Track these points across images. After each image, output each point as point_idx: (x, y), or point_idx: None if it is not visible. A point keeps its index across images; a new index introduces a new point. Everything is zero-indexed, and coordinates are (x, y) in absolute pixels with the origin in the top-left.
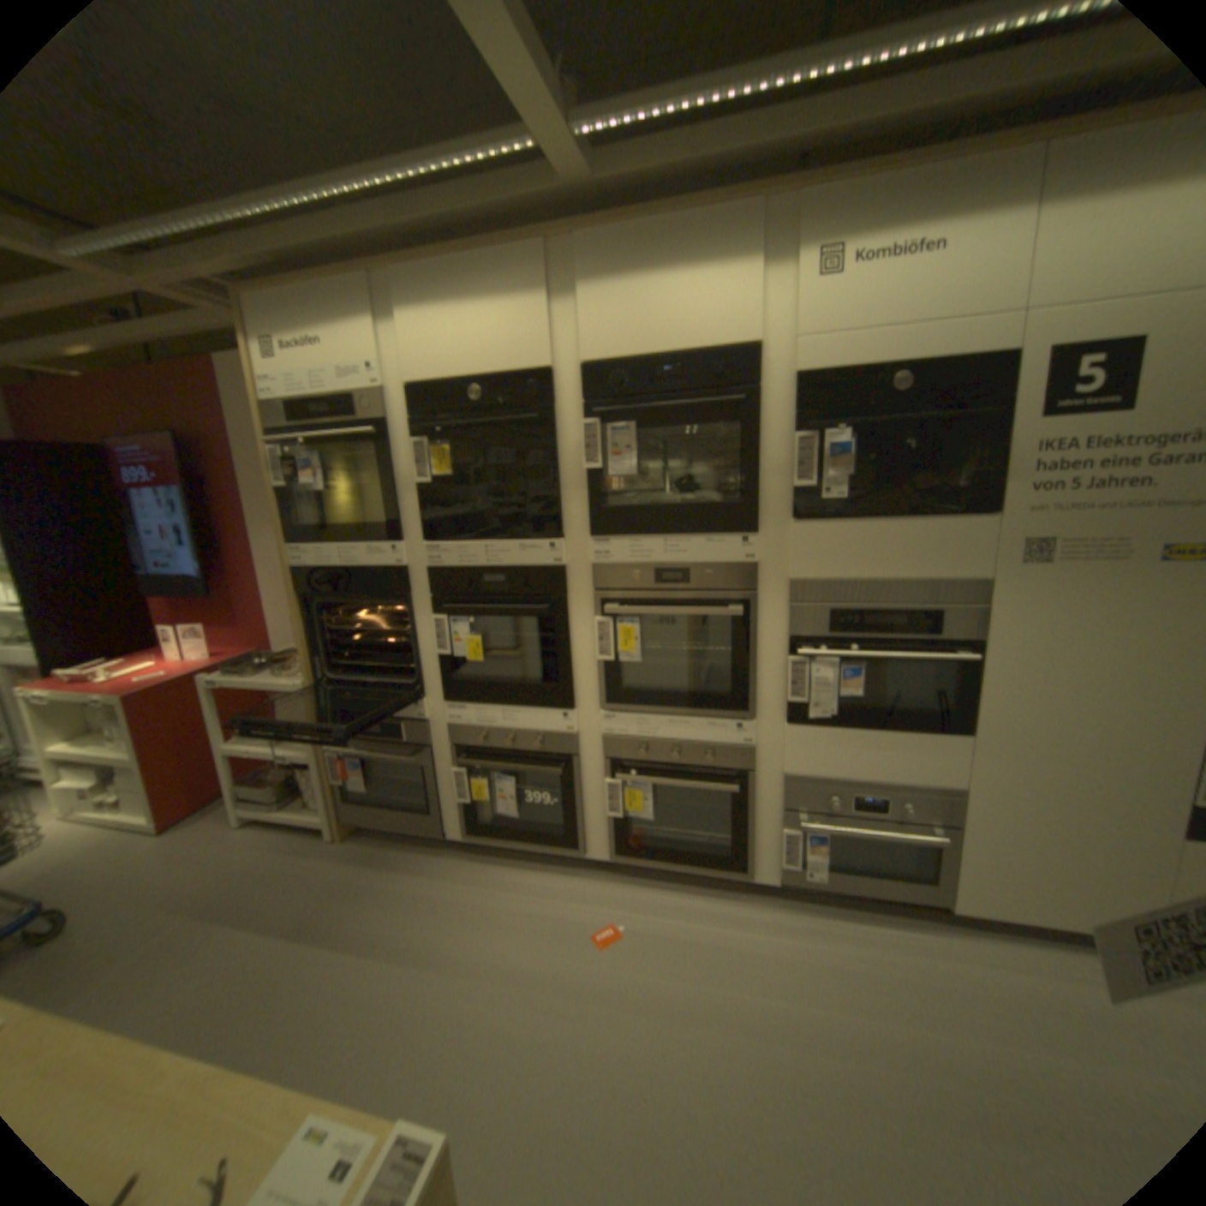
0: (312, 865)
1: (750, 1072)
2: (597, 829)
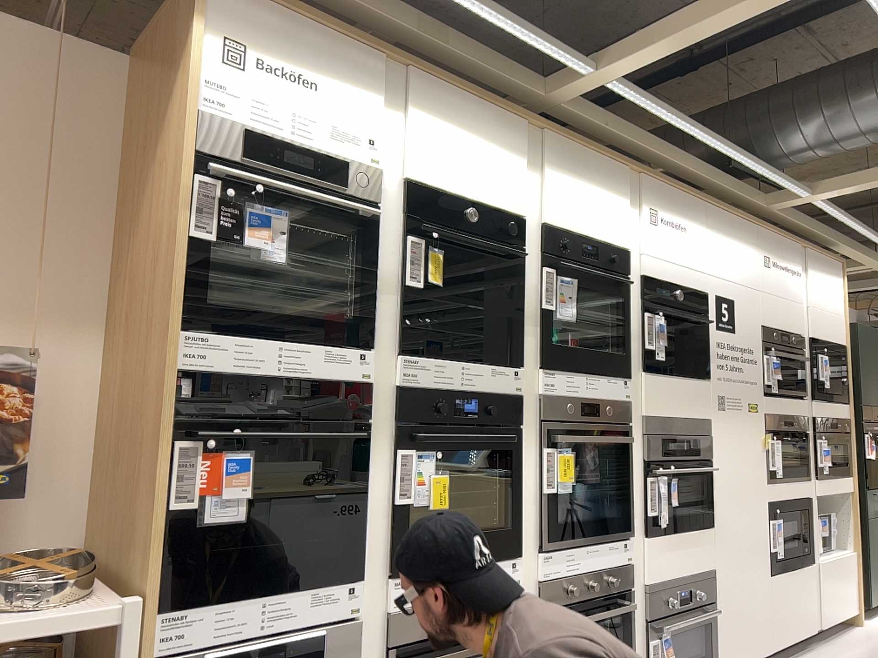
0: None
1: None
2: None
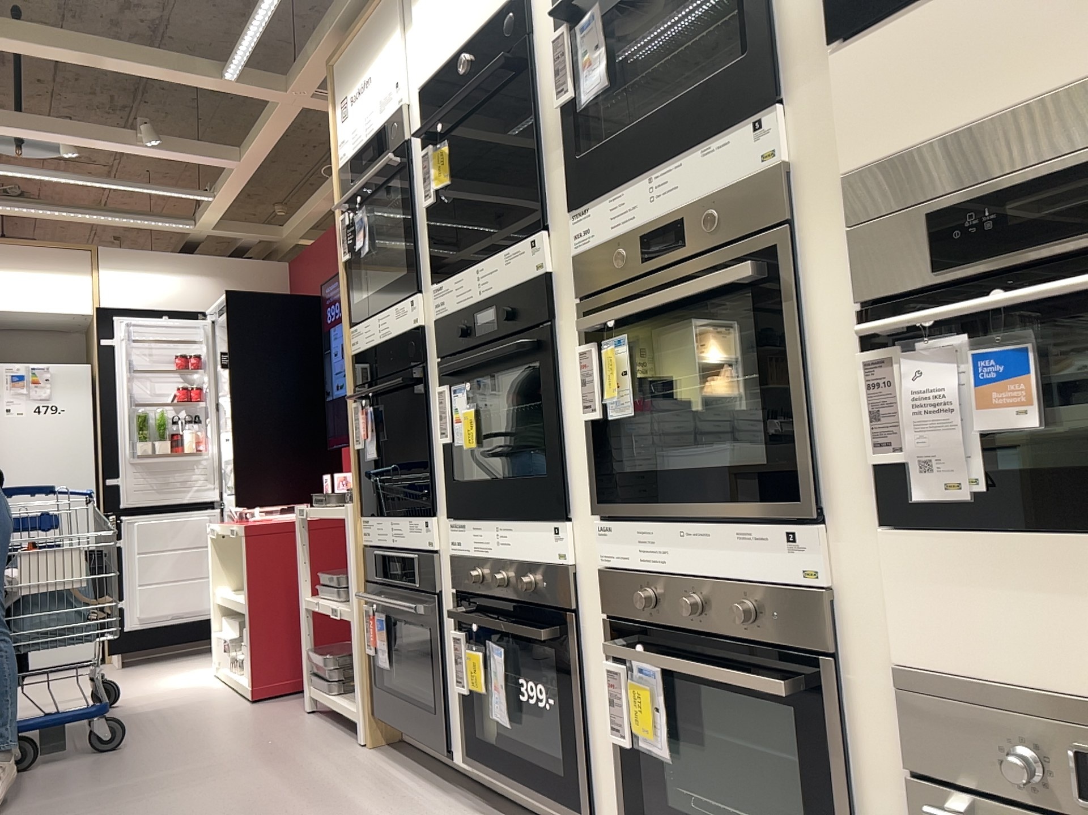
0: (328, 757)
1: None
2: (609, 770)
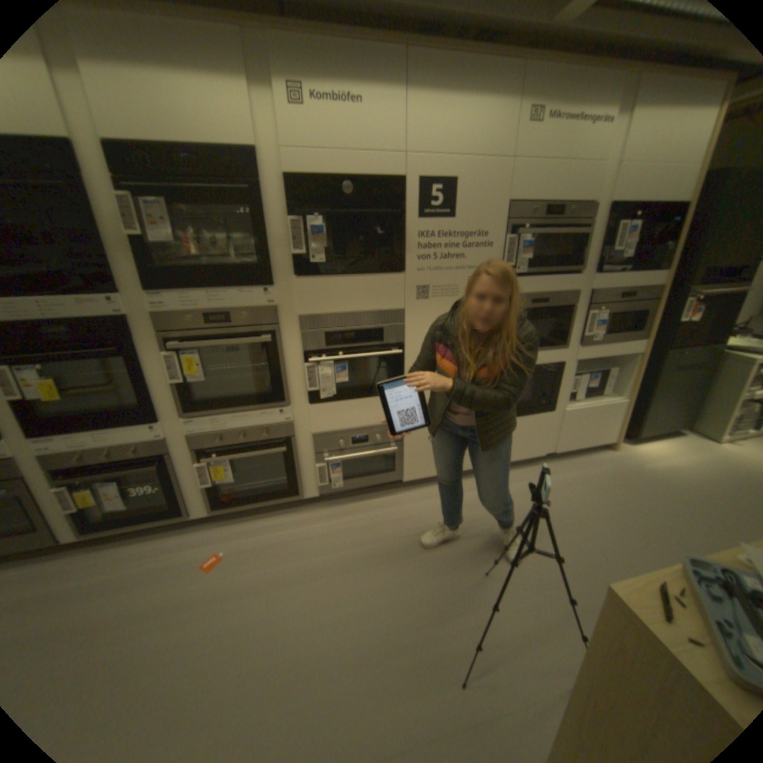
0: None
1: (305, 600)
2: (193, 499)
